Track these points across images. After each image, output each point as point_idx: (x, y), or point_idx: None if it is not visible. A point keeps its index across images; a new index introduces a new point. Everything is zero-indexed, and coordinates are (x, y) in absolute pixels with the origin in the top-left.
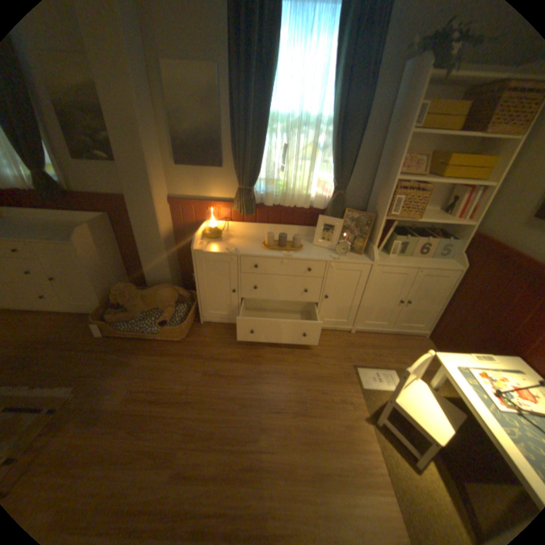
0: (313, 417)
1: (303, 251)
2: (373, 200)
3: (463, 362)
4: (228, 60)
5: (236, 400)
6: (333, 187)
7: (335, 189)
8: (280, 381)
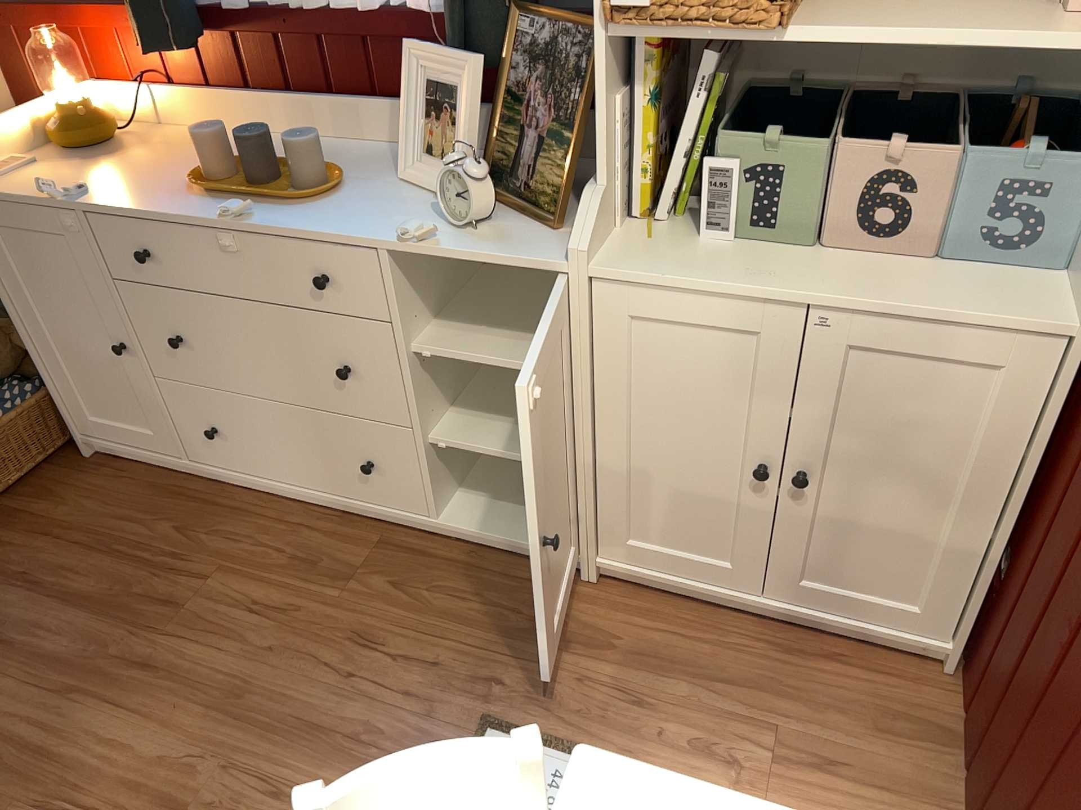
0: None
1: (331, 199)
2: None
3: None
4: None
5: None
6: None
7: None
8: (170, 705)
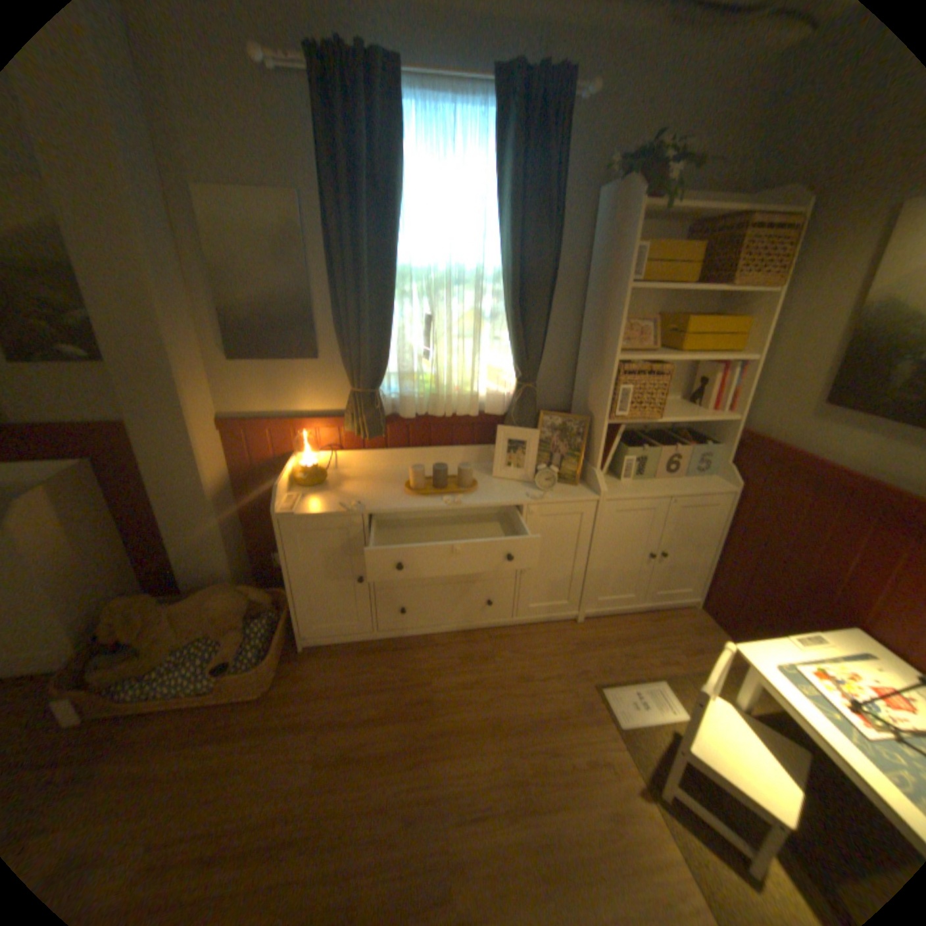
0: (546, 813)
1: (479, 490)
2: (581, 393)
3: (782, 654)
4: (319, 185)
5: (393, 811)
6: (515, 378)
7: (517, 380)
8: (471, 747)
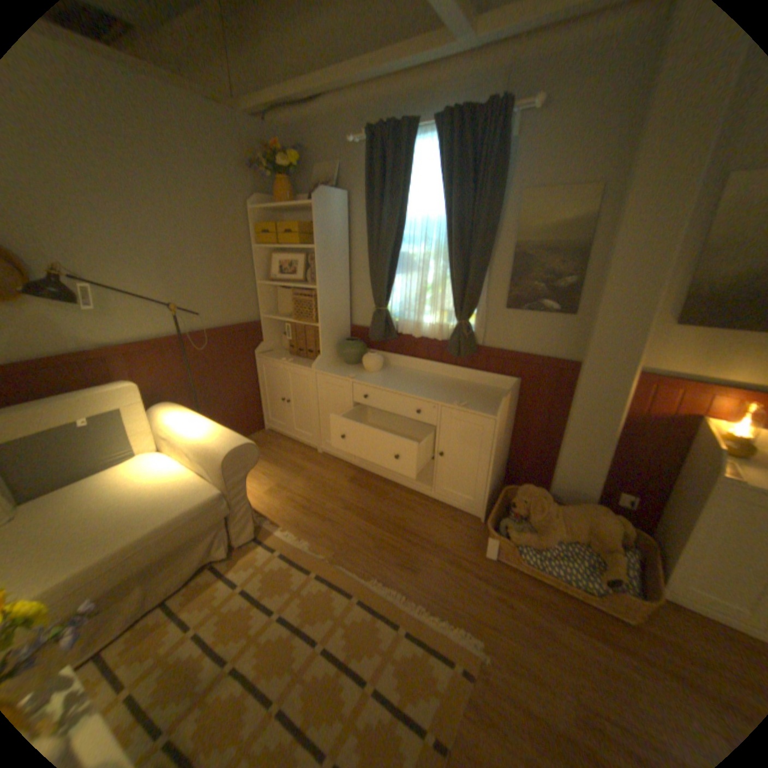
0: None
1: None
2: None
3: None
4: None
5: None
6: None
7: None
8: None
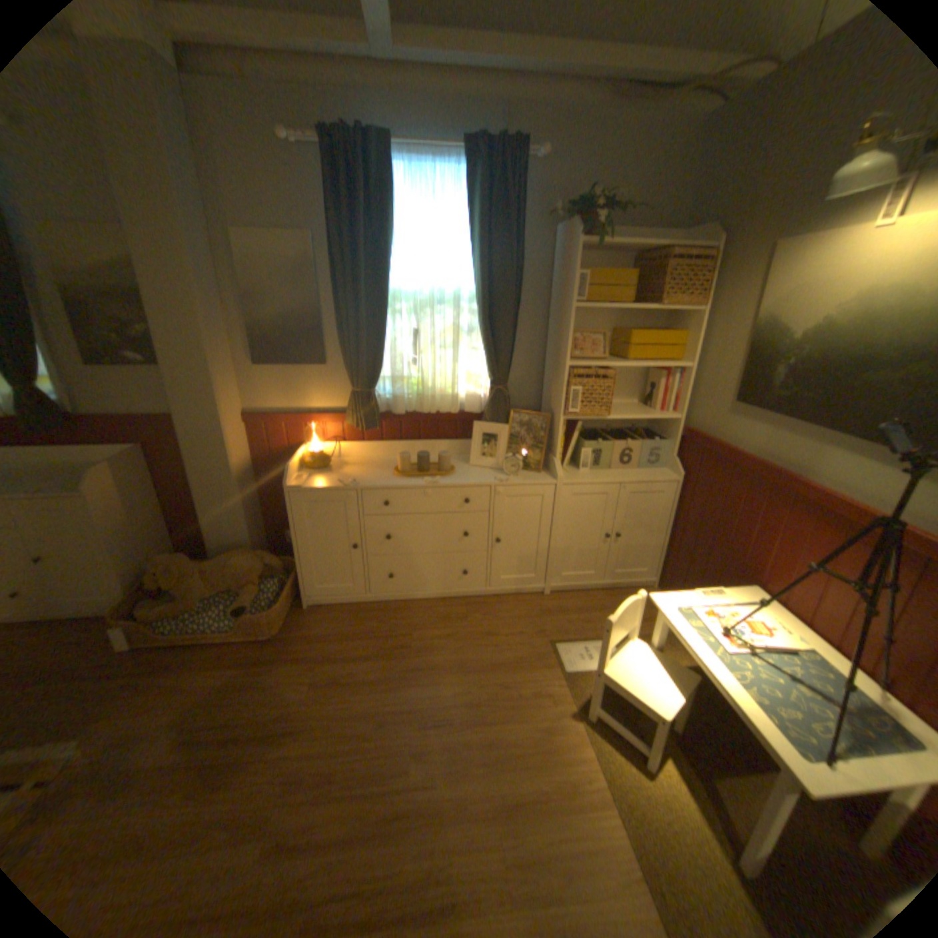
0: (492, 725)
1: (456, 475)
2: (546, 395)
3: (685, 601)
4: (326, 229)
5: (369, 718)
6: (489, 381)
7: (492, 384)
8: (438, 679)
